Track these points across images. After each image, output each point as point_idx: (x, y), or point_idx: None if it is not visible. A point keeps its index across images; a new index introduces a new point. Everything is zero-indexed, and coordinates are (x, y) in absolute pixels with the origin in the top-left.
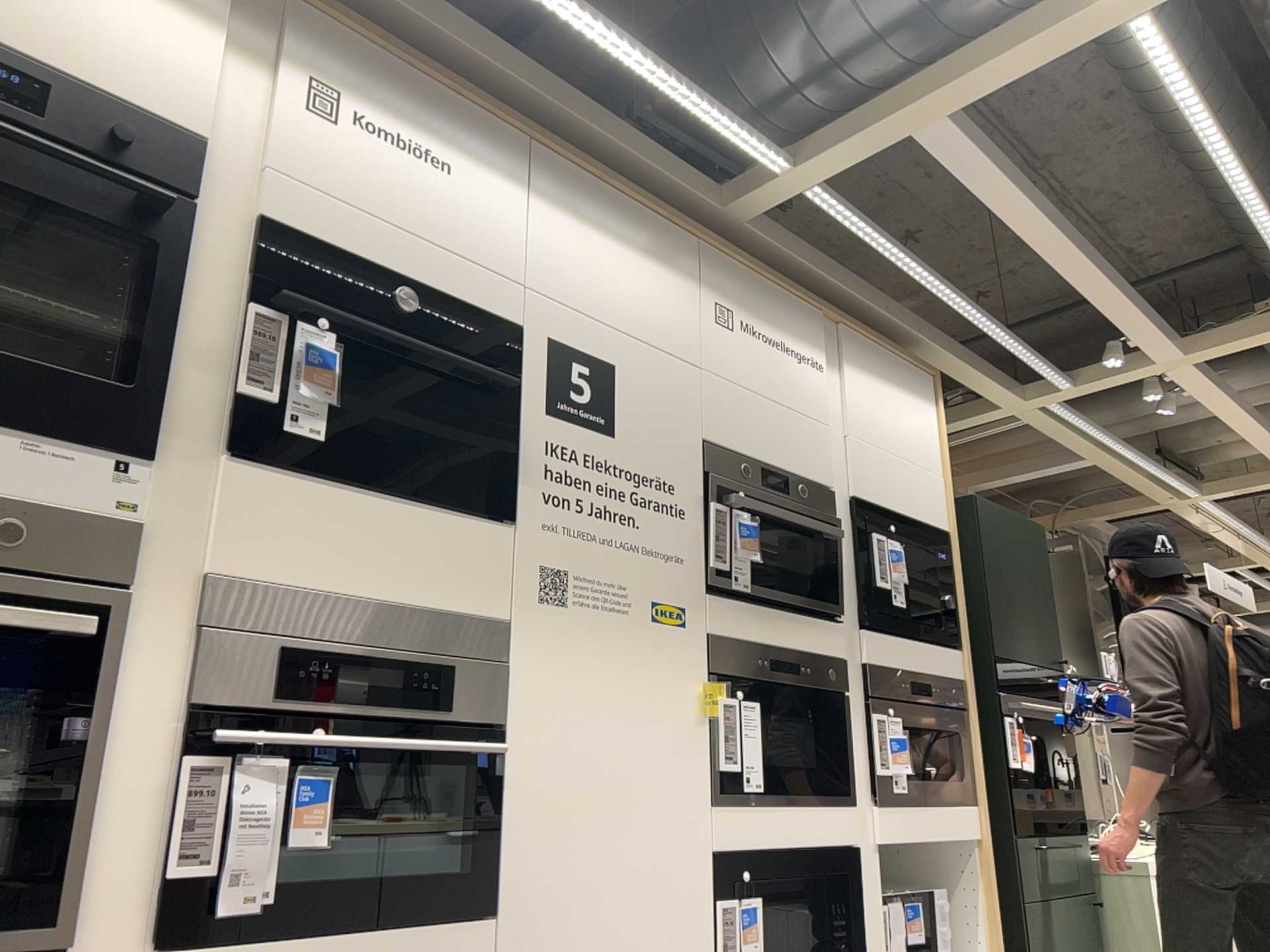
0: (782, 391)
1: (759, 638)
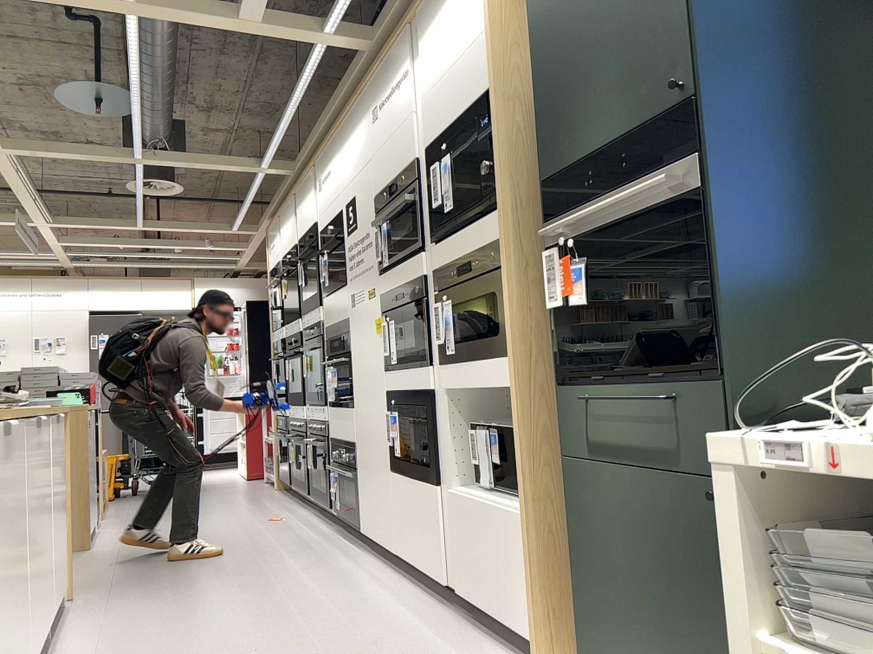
0: (397, 114)
1: (396, 288)
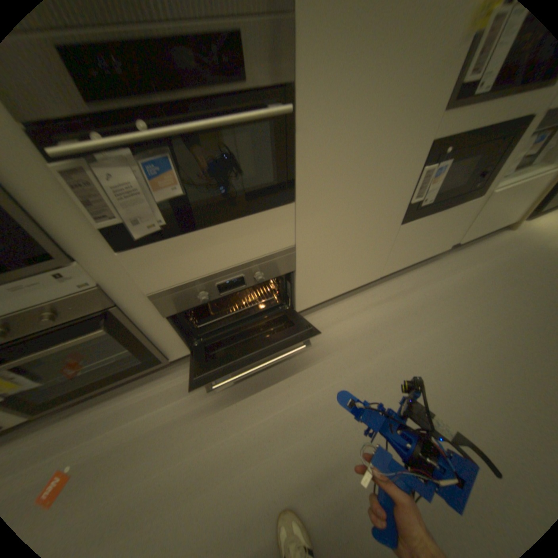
0: None
1: None
